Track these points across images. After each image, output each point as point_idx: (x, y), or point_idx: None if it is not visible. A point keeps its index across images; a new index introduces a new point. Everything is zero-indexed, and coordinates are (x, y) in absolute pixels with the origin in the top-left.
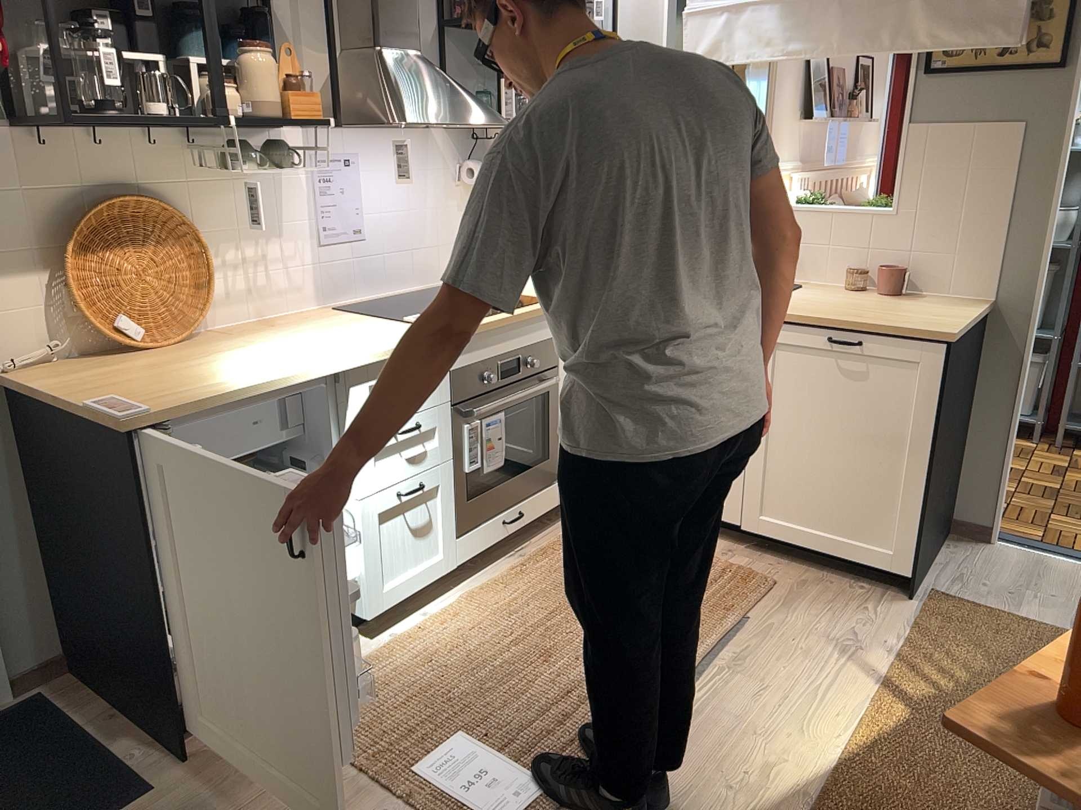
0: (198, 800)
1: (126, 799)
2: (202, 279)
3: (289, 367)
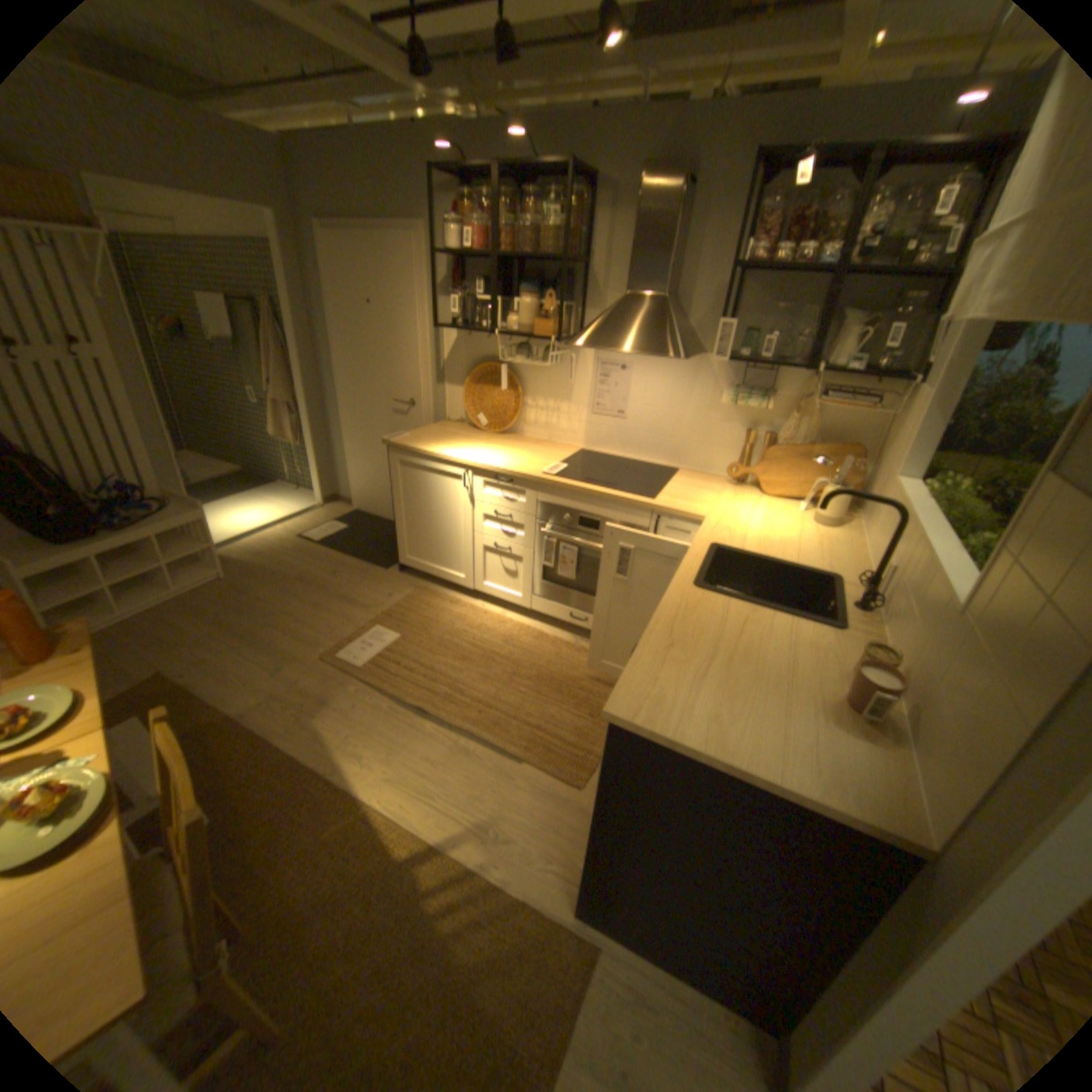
0: (379, 579)
1: (382, 566)
2: (517, 409)
3: (453, 453)
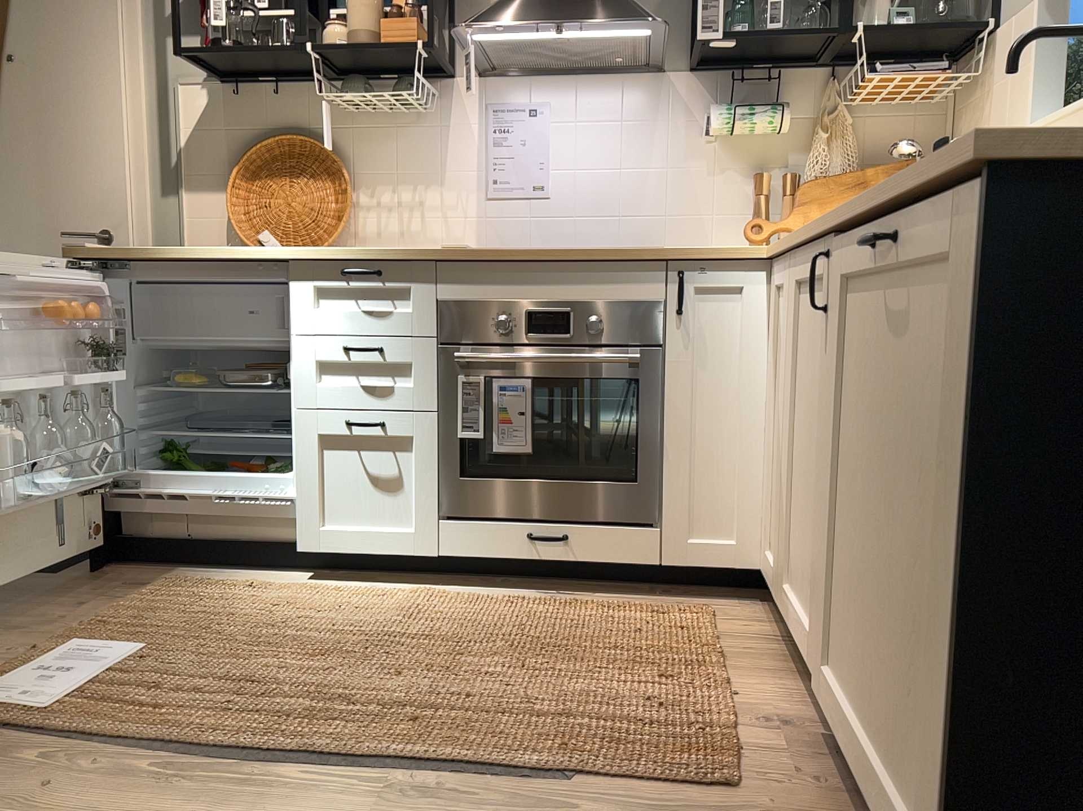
0: (41, 589)
1: (41, 570)
2: (341, 211)
3: (239, 250)
